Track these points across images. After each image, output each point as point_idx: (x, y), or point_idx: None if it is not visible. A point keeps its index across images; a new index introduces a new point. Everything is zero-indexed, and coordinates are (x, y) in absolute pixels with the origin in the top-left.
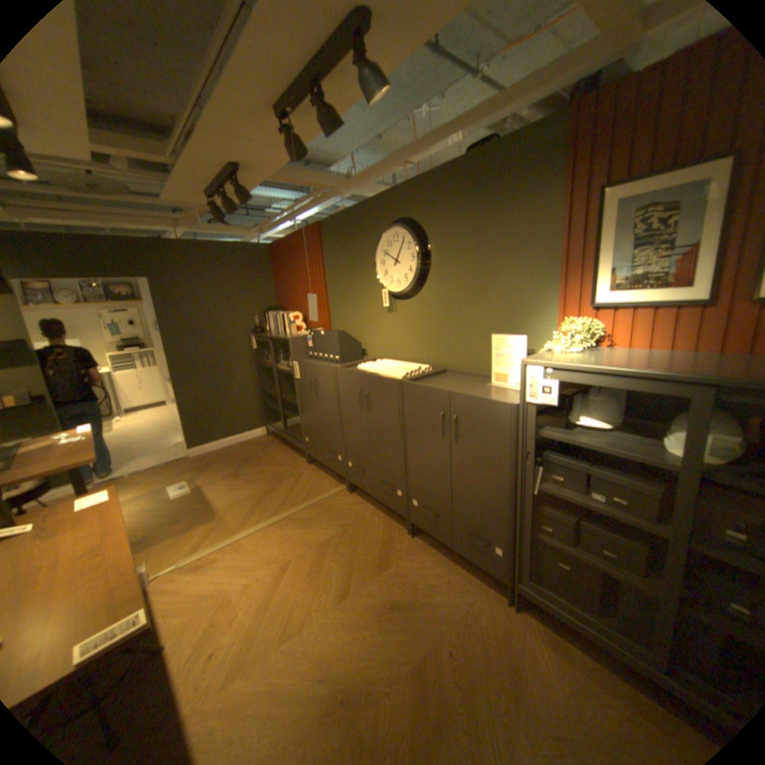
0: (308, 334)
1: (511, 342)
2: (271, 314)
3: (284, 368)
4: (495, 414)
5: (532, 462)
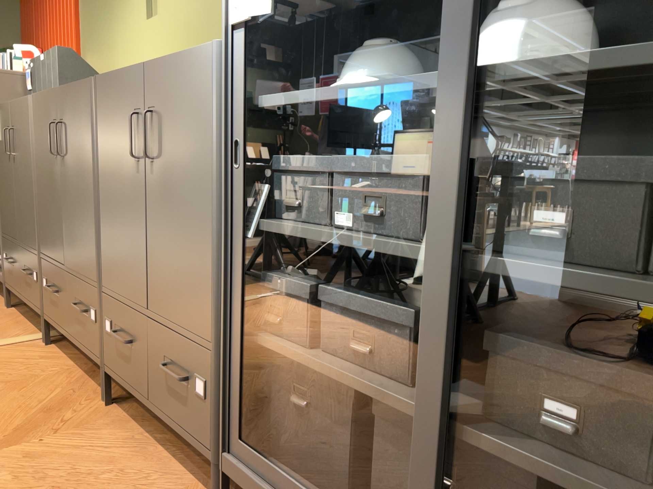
0: (28, 68)
1: None
2: None
3: None
4: (194, 75)
5: (242, 161)
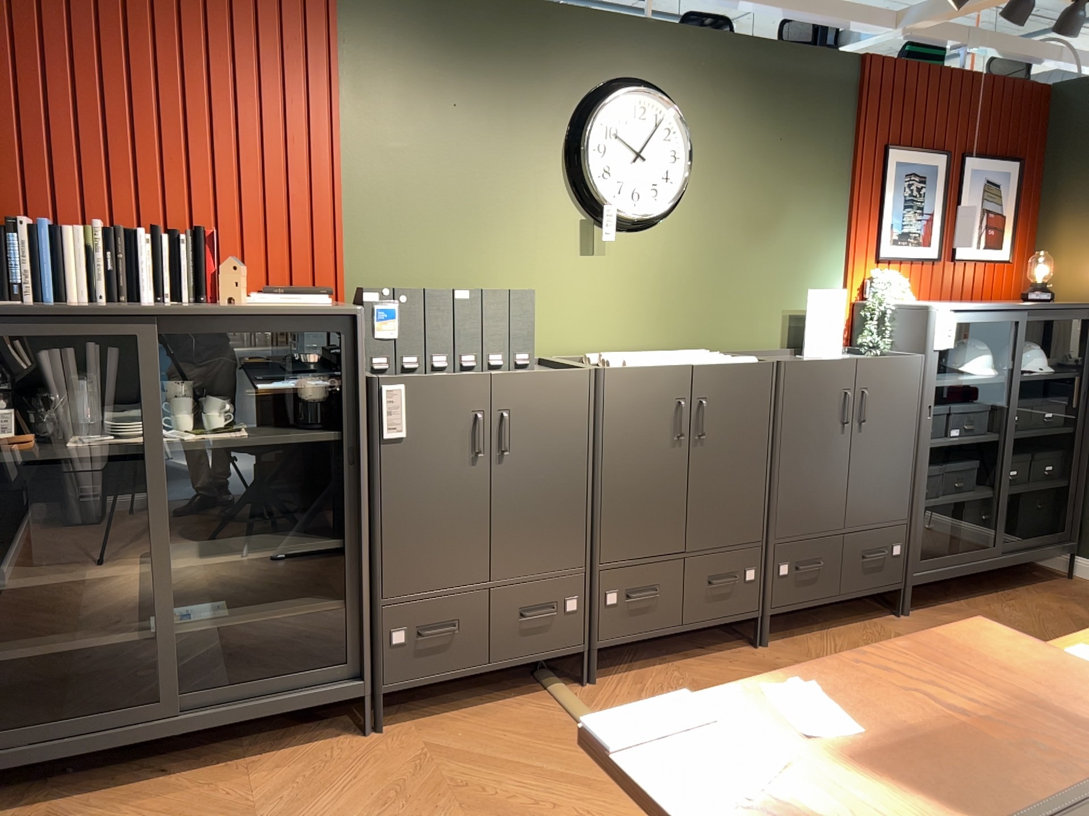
0: (376, 298)
1: (830, 298)
2: None
3: (188, 437)
4: (907, 372)
5: (932, 416)
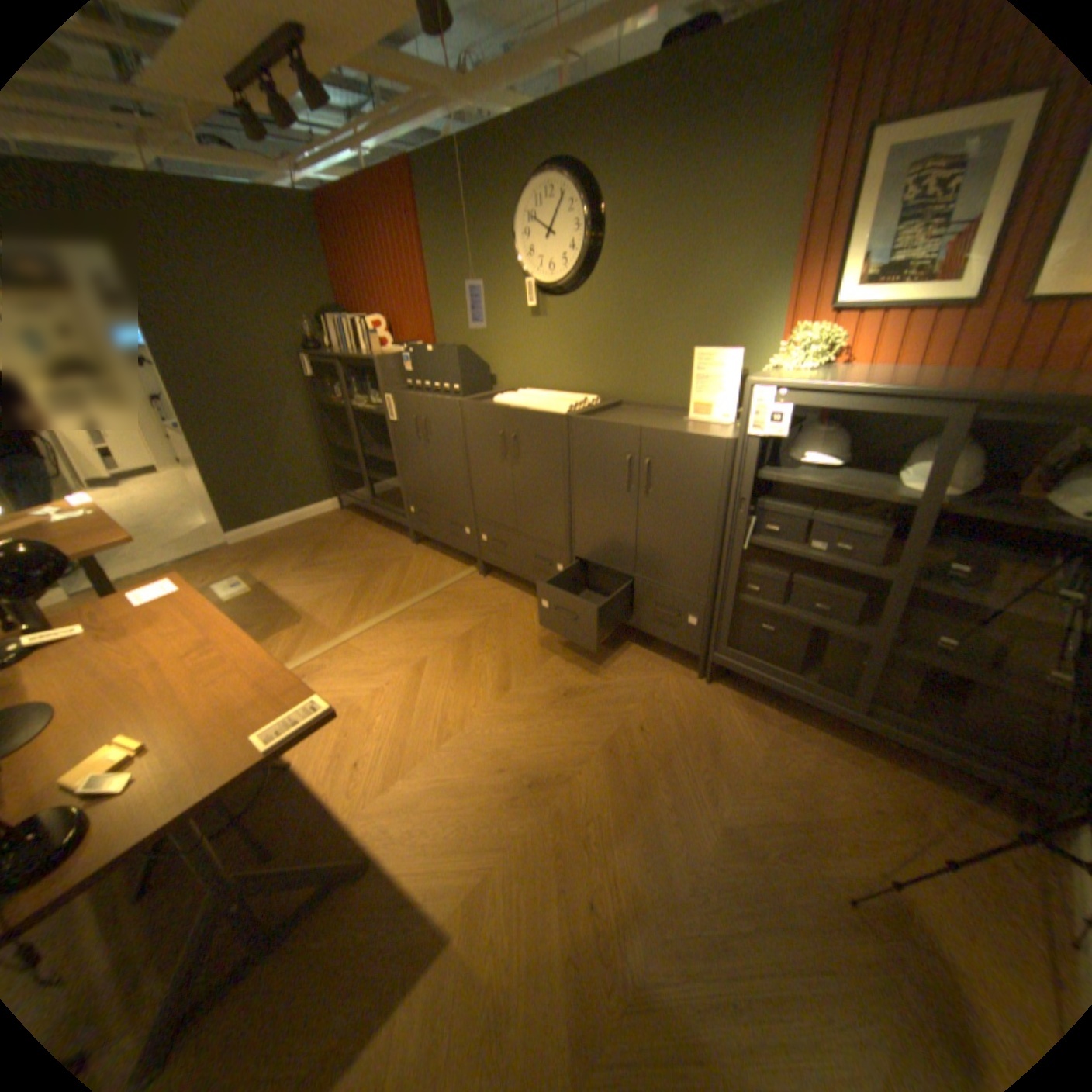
0: (404, 350)
1: (720, 358)
2: (330, 319)
3: (364, 406)
4: (704, 453)
5: (746, 510)
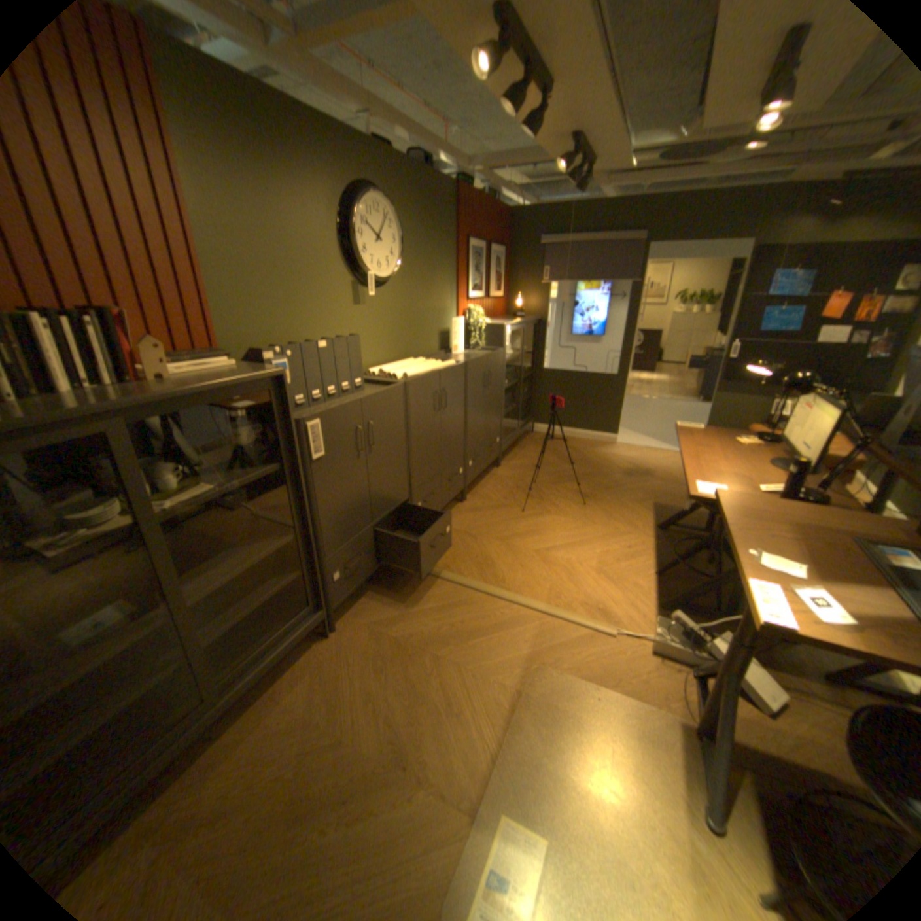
0: (272, 356)
1: (459, 322)
2: None
3: (164, 505)
4: (500, 358)
5: (505, 377)
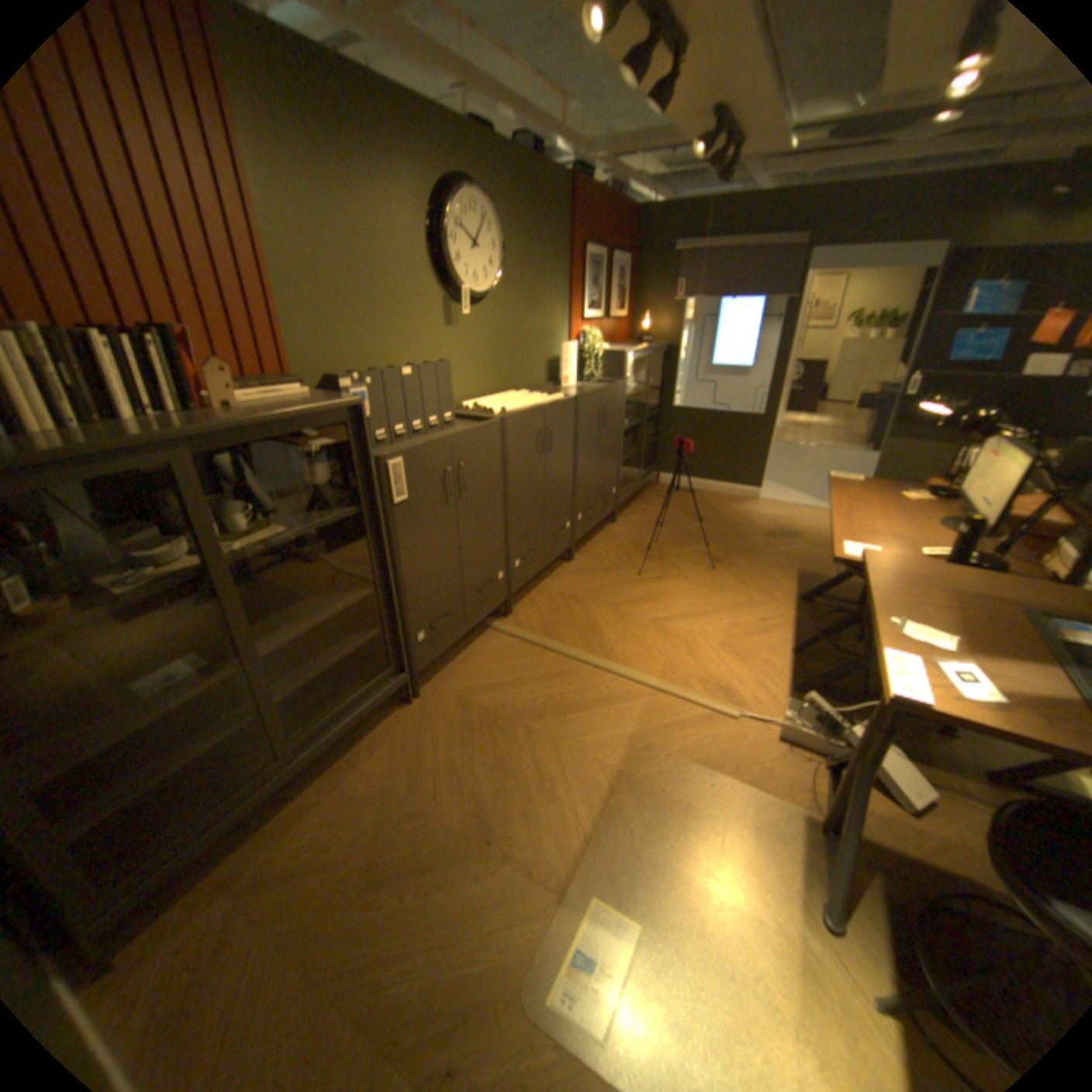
0: (350, 385)
1: (570, 349)
2: None
3: (233, 547)
4: (618, 393)
5: (624, 416)
